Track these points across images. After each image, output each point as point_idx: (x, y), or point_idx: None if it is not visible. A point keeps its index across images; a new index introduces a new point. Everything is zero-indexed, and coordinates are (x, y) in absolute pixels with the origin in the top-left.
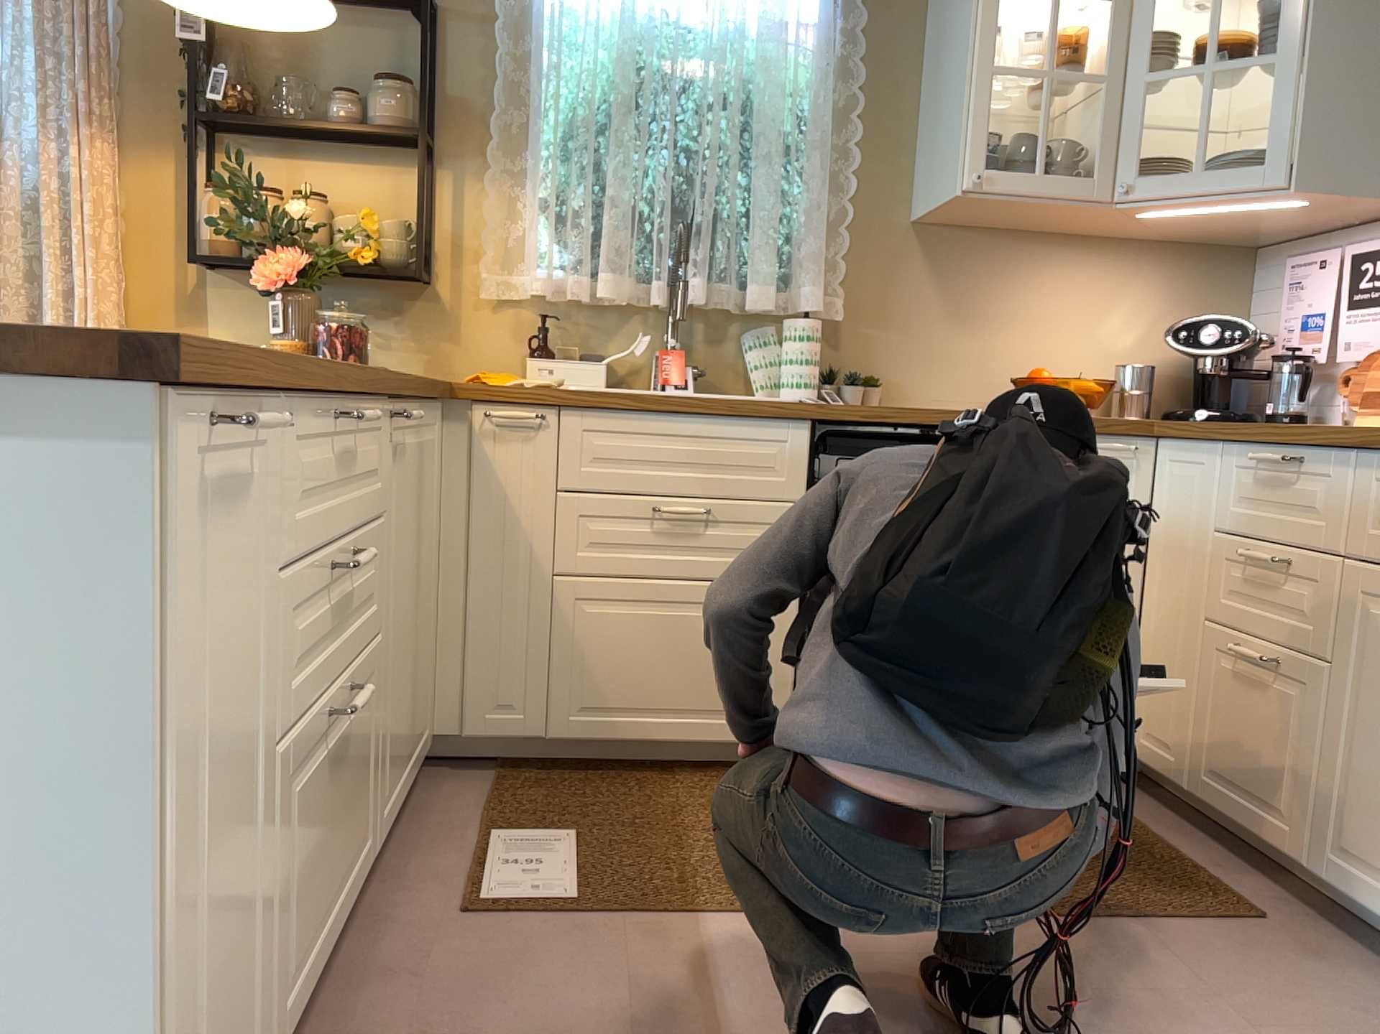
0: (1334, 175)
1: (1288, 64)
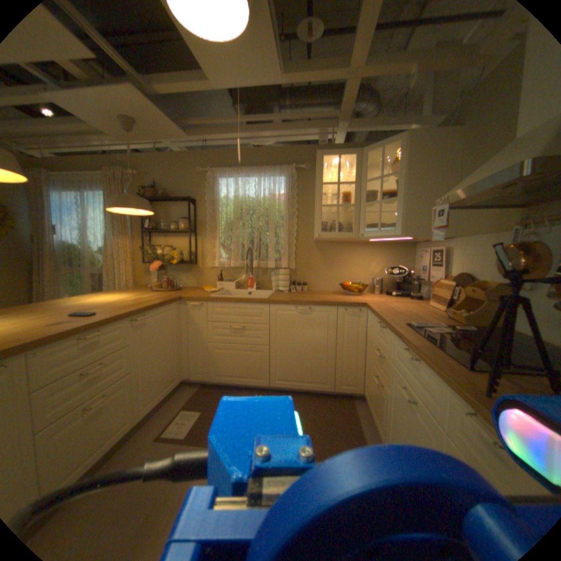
0: (416, 232)
1: (400, 200)
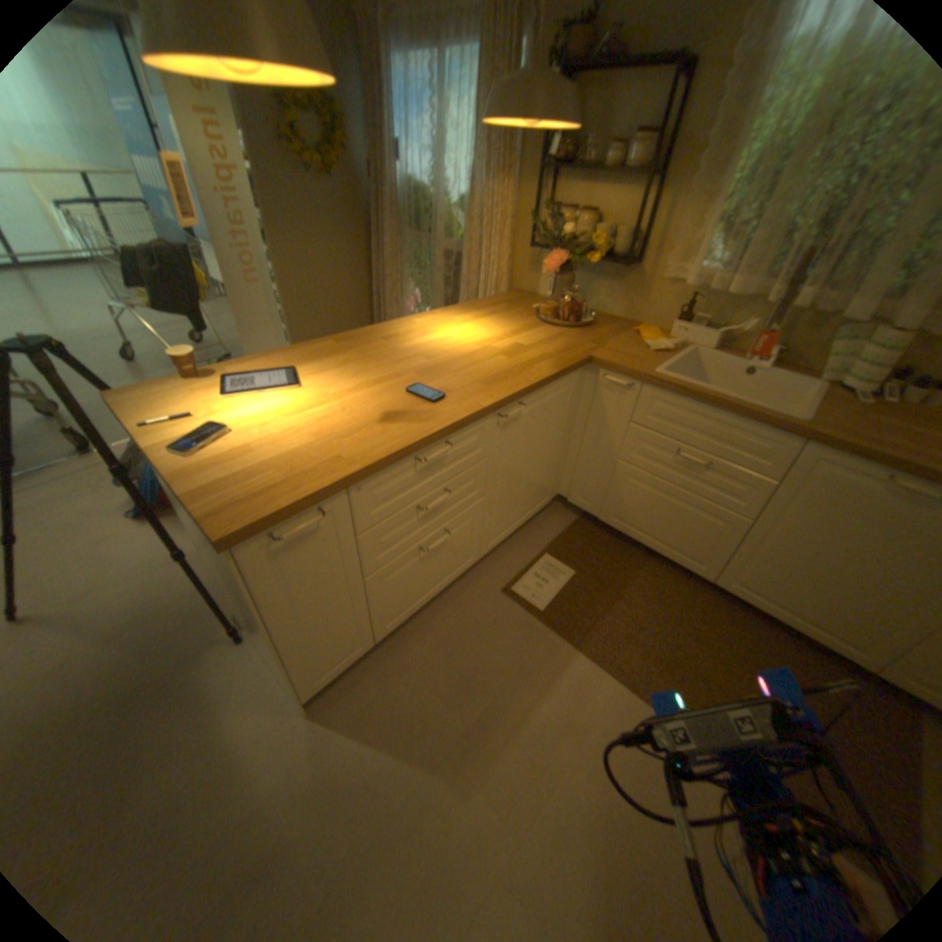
0: None
1: None
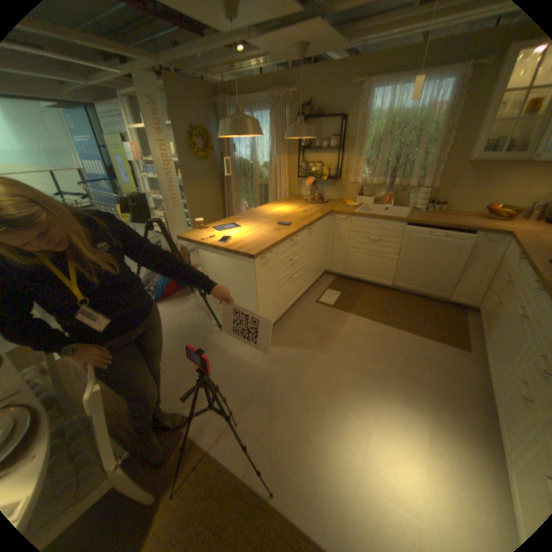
0: None
1: None
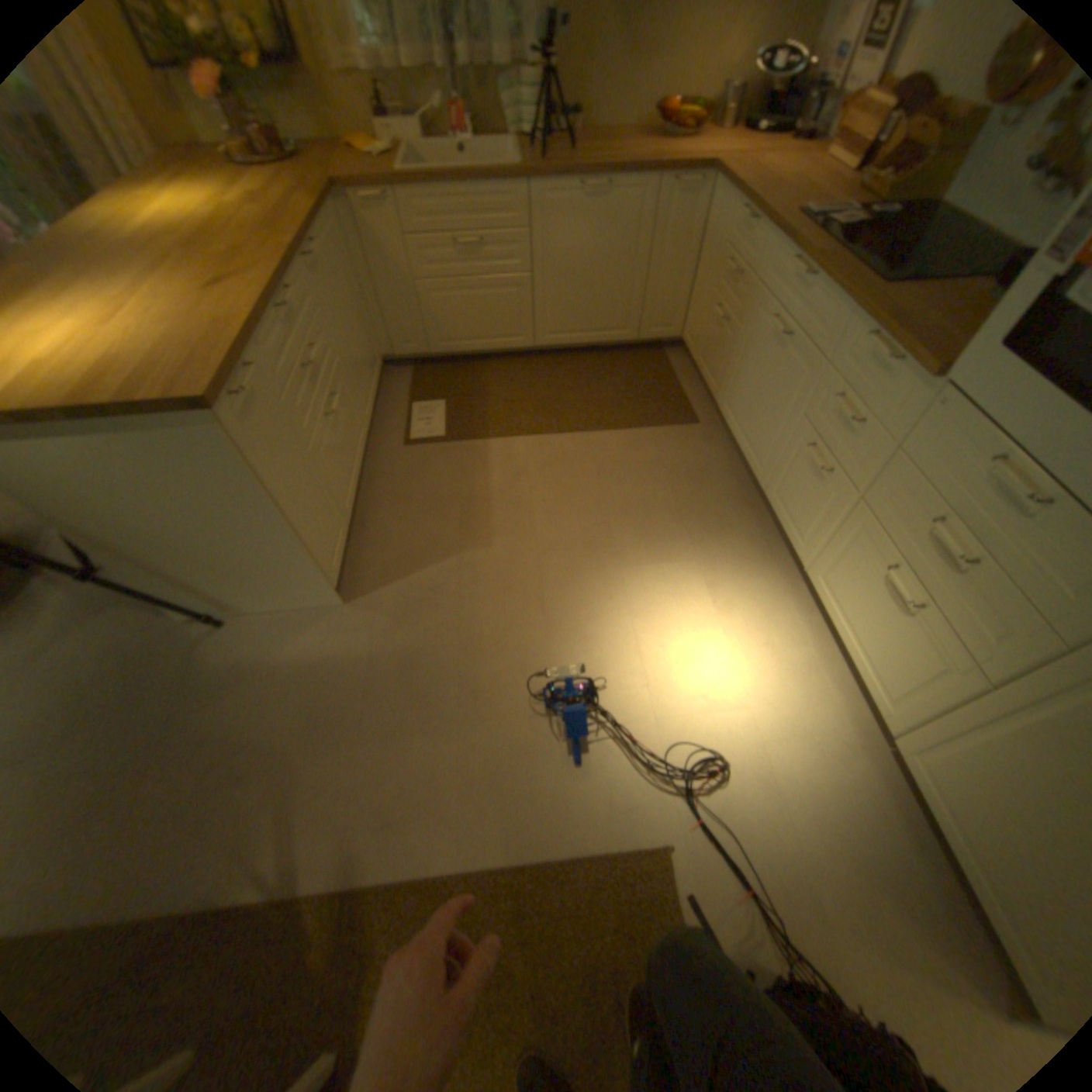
0: None
1: None
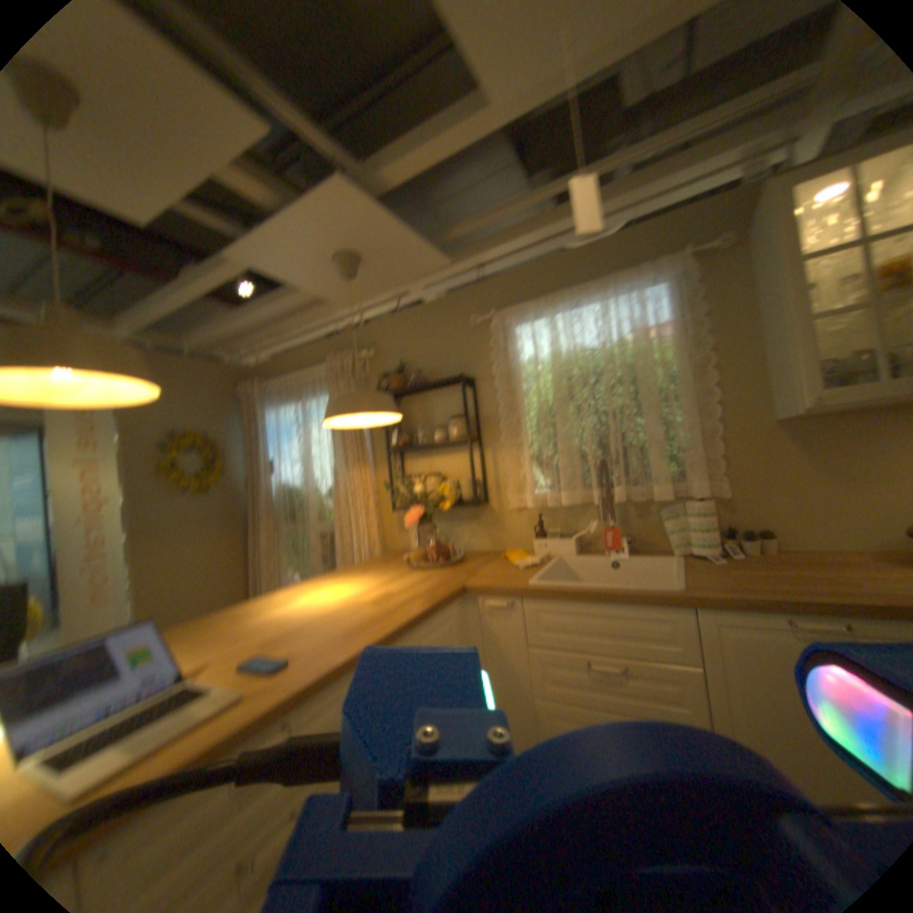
0: None
1: None
